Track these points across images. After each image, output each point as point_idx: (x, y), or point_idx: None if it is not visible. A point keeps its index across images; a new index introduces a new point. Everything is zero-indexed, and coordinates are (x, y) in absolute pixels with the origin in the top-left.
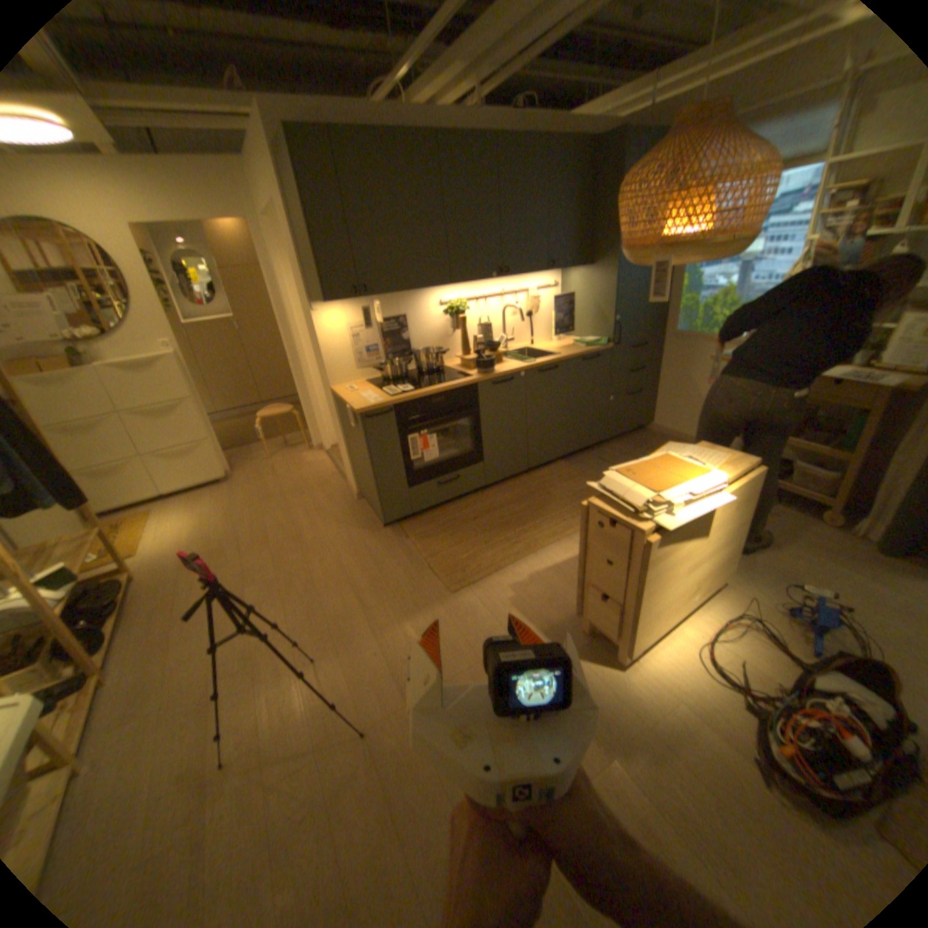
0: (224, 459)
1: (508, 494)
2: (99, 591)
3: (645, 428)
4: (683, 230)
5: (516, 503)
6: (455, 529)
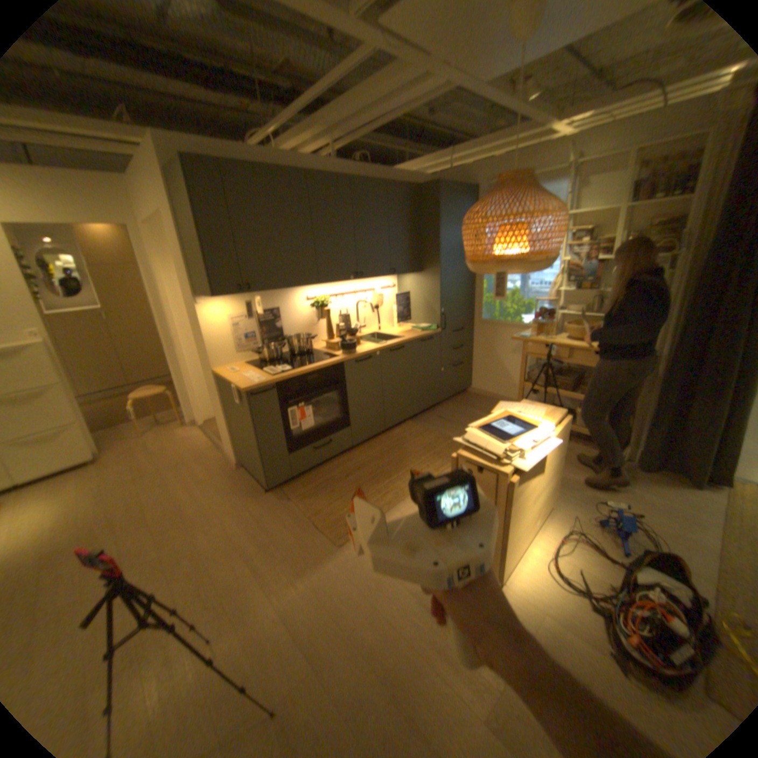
0: (92, 443)
1: (372, 452)
2: None
3: (466, 392)
4: (514, 252)
5: (380, 460)
6: (332, 488)
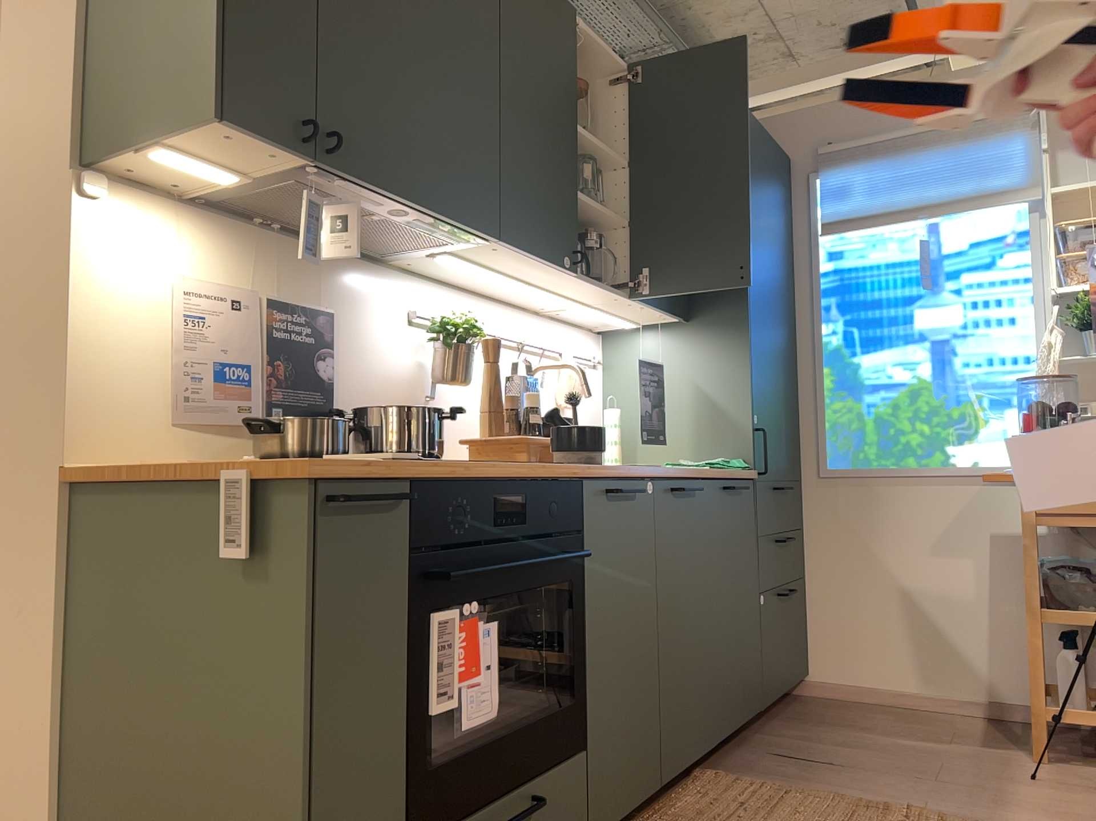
0: None
1: None
2: None
3: (798, 693)
4: None
5: None
6: None
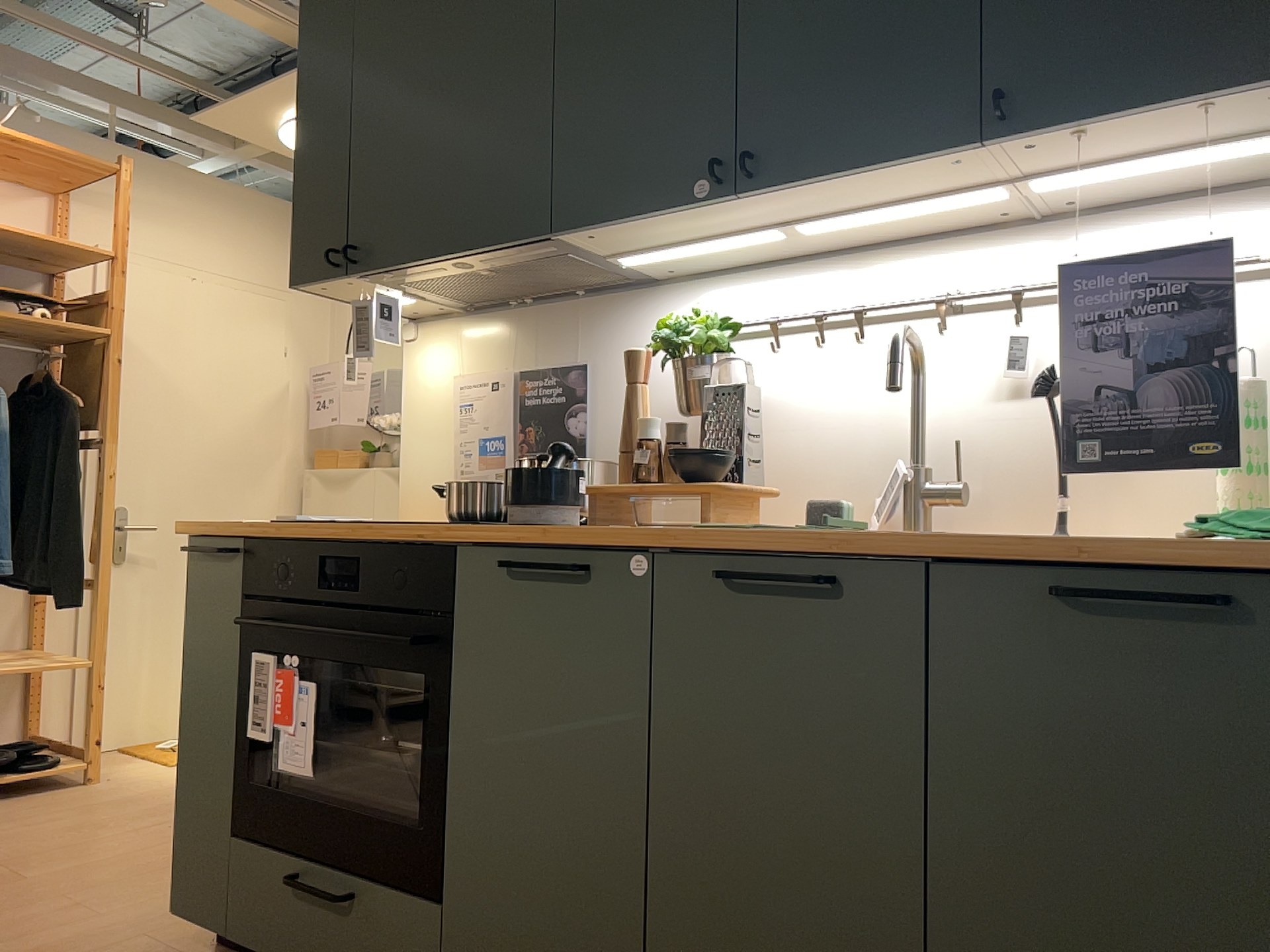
0: None
1: None
2: (6, 751)
3: None
4: None
5: None
6: None
